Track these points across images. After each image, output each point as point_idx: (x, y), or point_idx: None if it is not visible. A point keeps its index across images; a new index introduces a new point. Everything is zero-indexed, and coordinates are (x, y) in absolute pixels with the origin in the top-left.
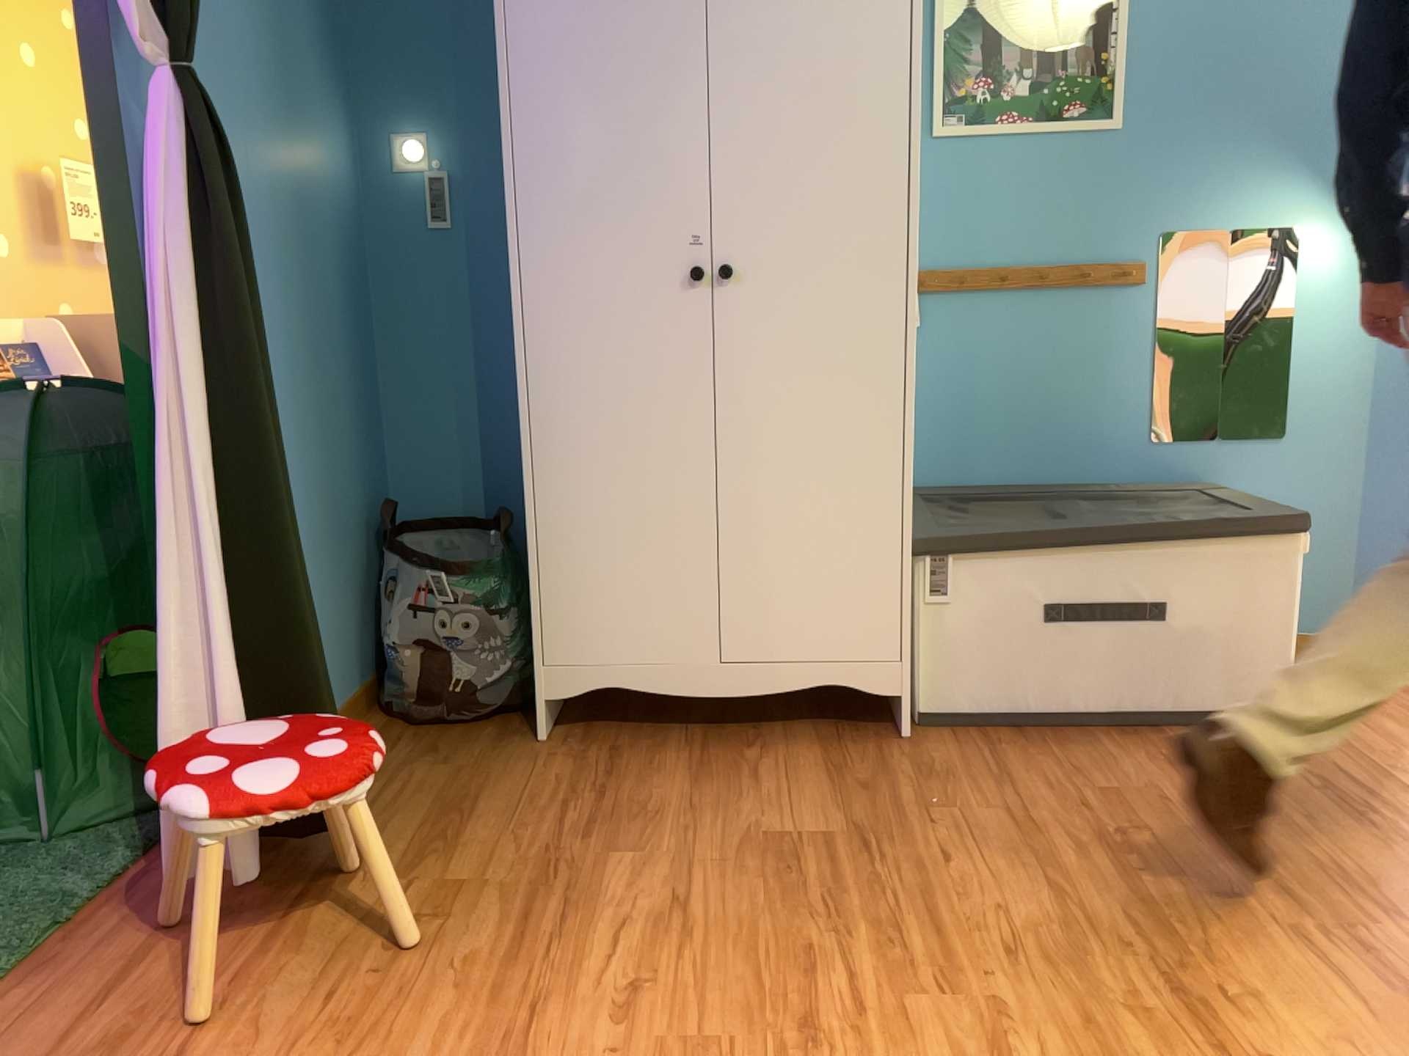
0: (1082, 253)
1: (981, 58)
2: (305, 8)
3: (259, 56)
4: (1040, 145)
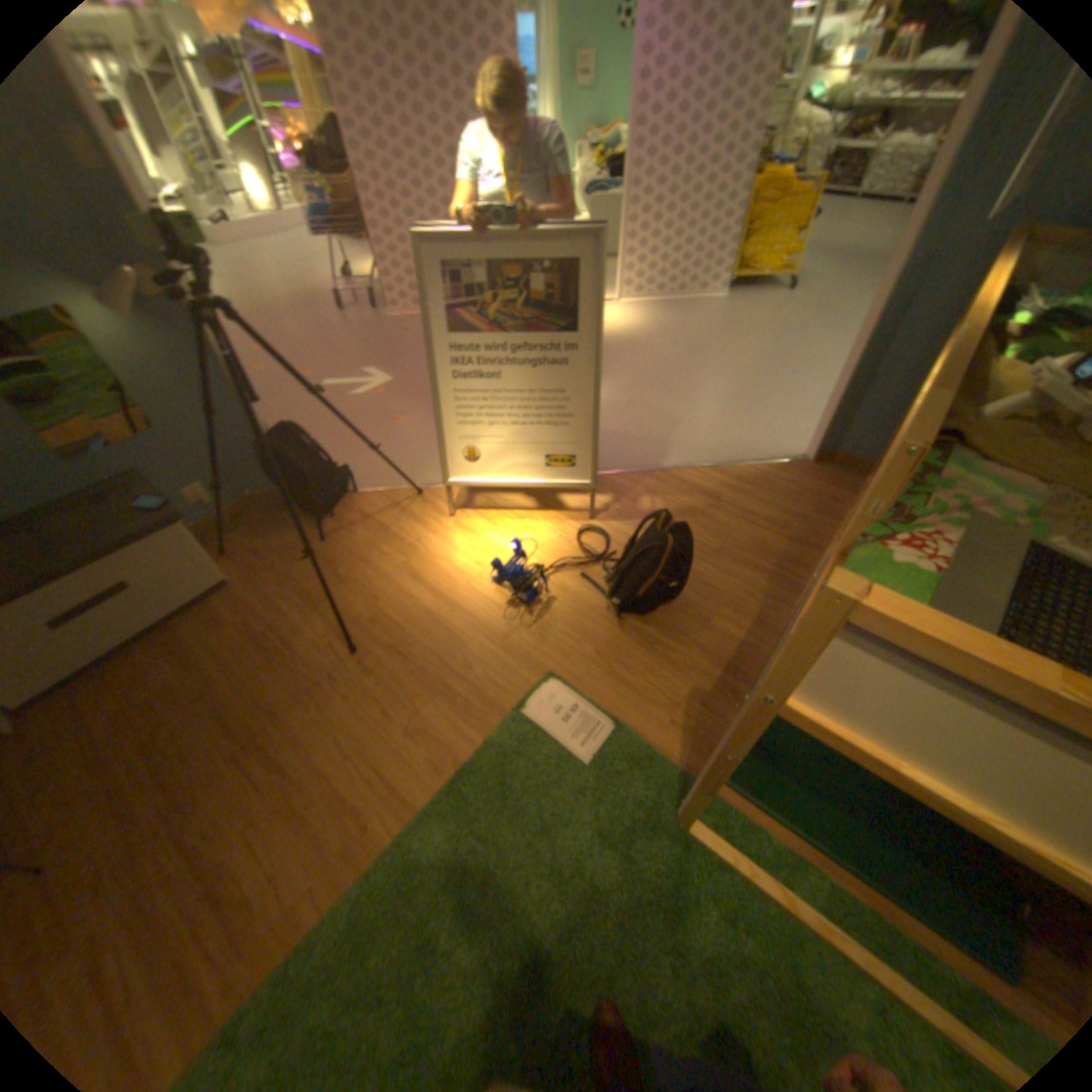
0: None
1: None
2: None
3: None
4: None
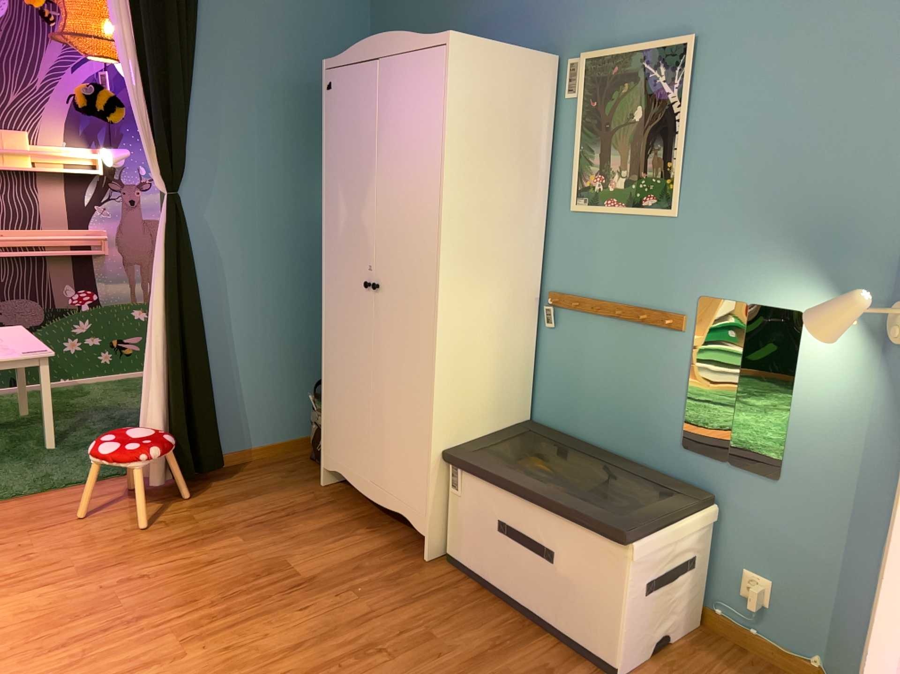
0: (647, 300)
1: (598, 161)
2: (320, 138)
3: (272, 167)
4: (629, 222)
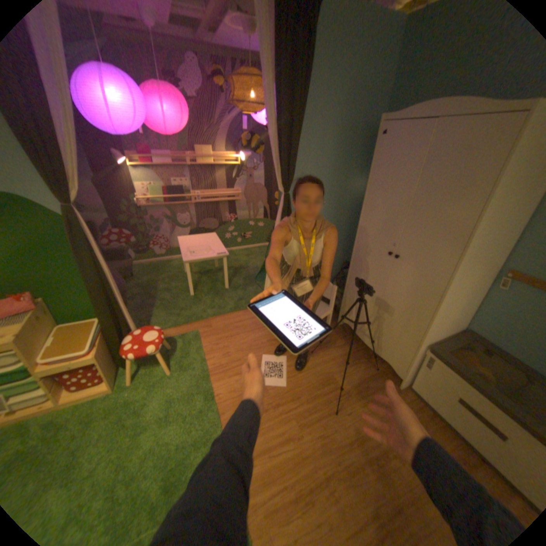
0: None
1: None
2: (355, 156)
3: (330, 174)
4: None
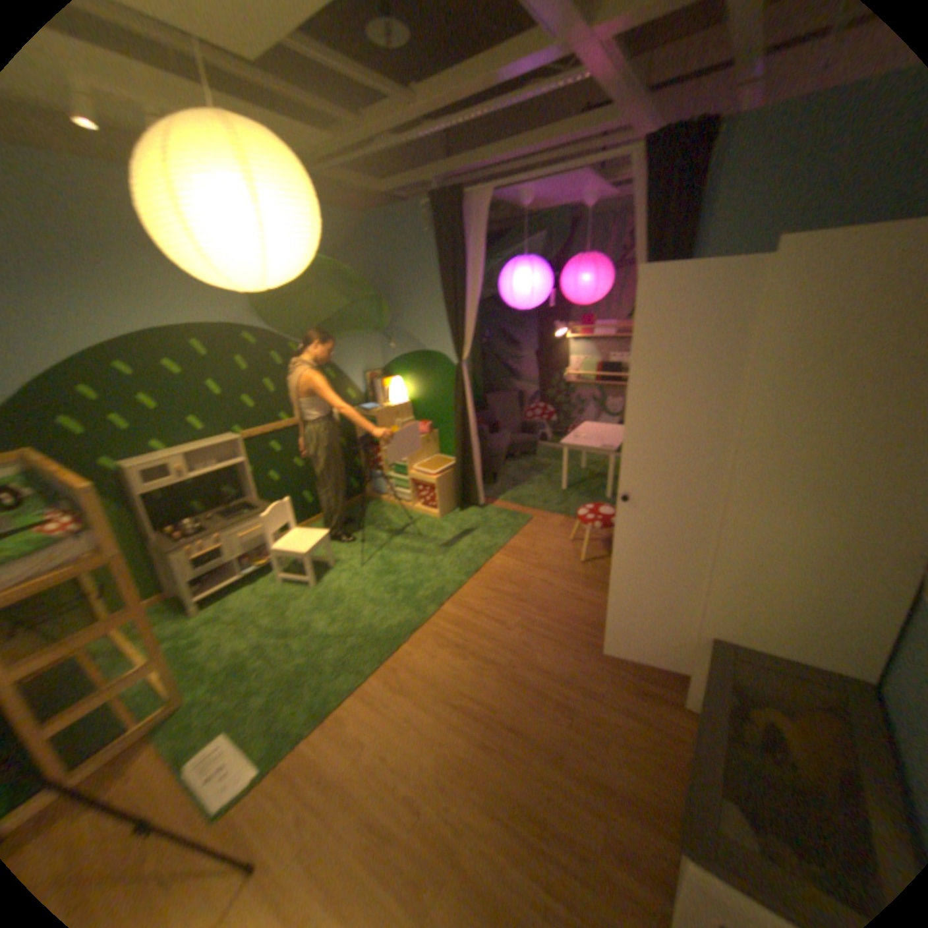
0: None
1: None
2: None
3: None
4: None
